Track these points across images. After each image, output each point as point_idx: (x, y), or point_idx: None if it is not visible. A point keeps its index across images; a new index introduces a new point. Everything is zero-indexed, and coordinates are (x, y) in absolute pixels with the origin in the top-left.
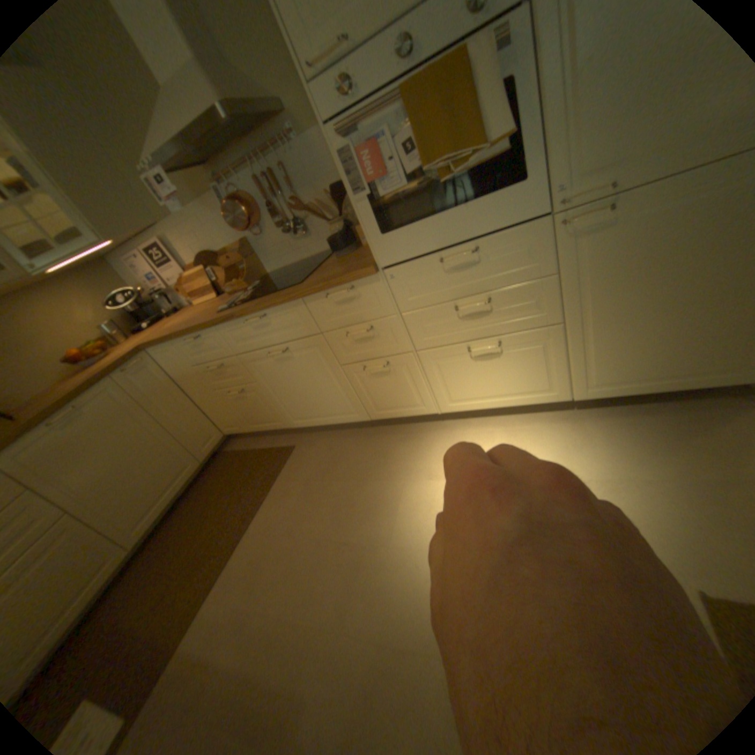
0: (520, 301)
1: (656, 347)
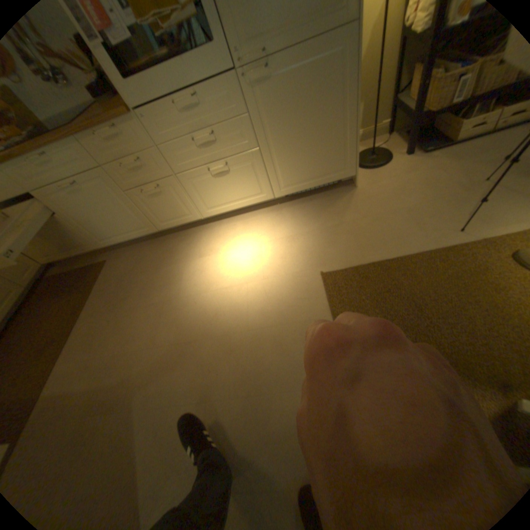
0: (230, 133)
1: (306, 159)
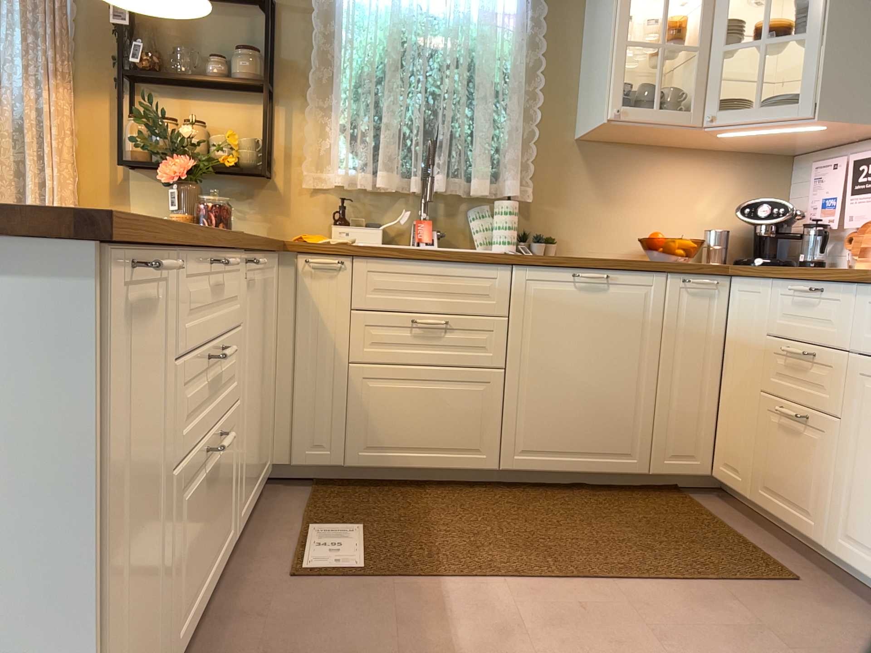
0: None
1: None
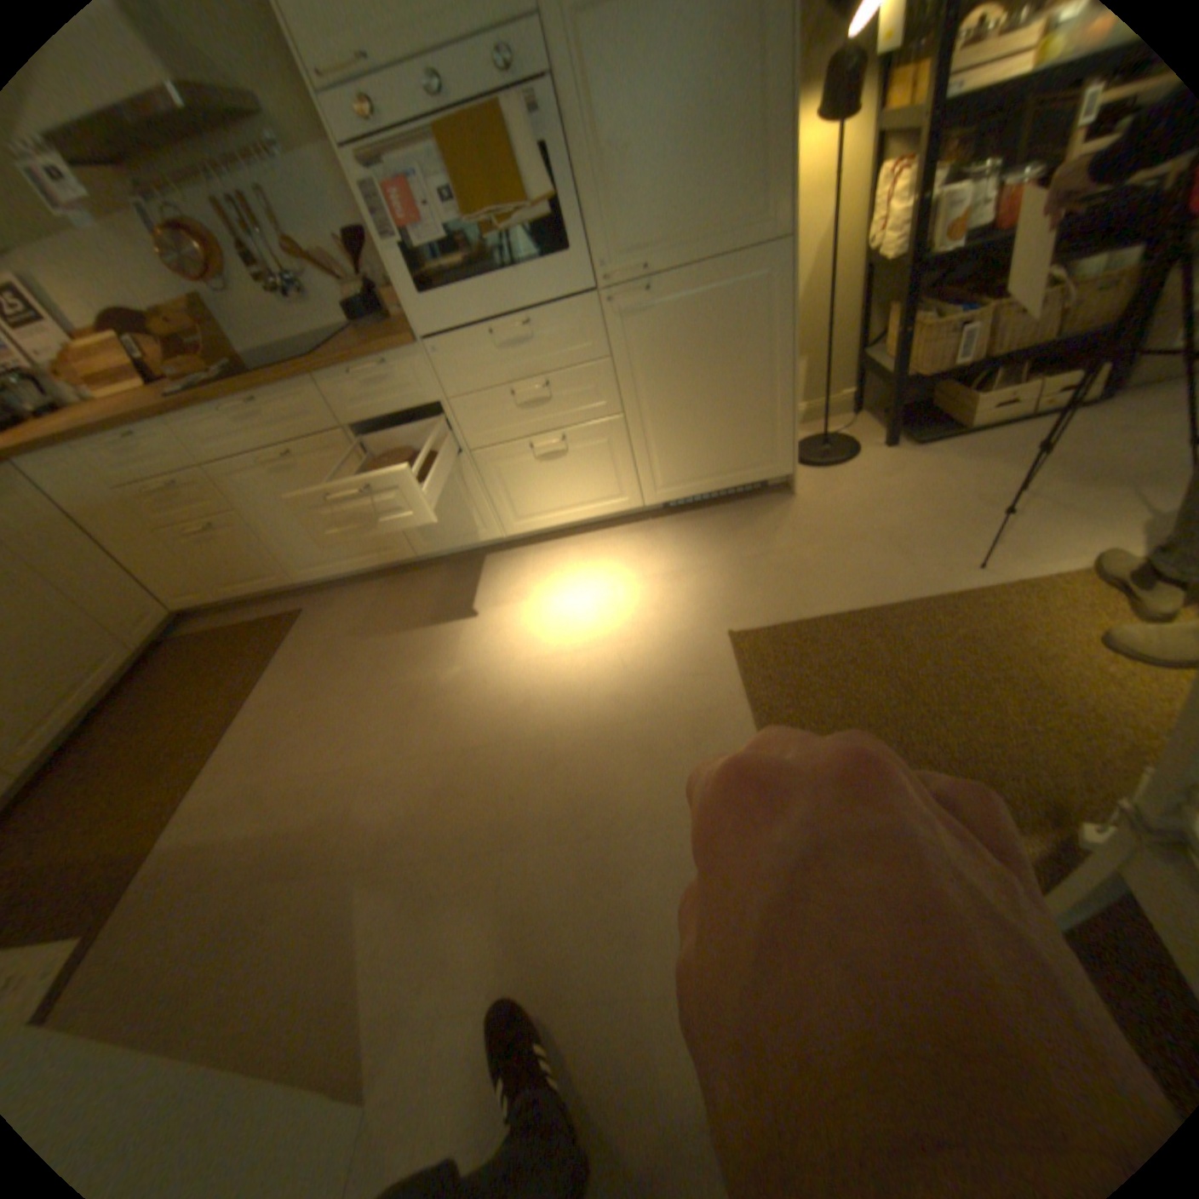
0: (578, 386)
1: (706, 438)
